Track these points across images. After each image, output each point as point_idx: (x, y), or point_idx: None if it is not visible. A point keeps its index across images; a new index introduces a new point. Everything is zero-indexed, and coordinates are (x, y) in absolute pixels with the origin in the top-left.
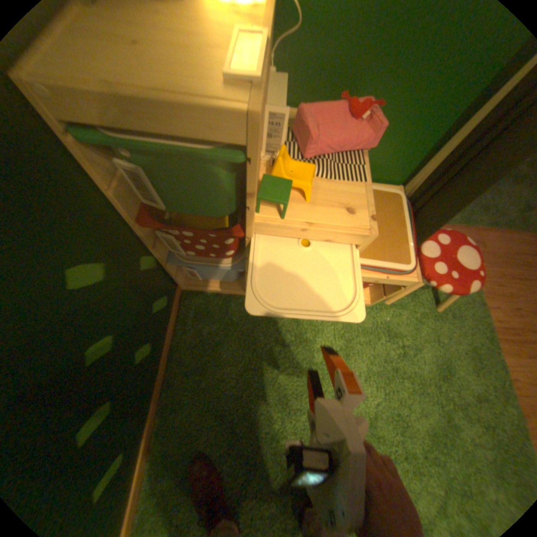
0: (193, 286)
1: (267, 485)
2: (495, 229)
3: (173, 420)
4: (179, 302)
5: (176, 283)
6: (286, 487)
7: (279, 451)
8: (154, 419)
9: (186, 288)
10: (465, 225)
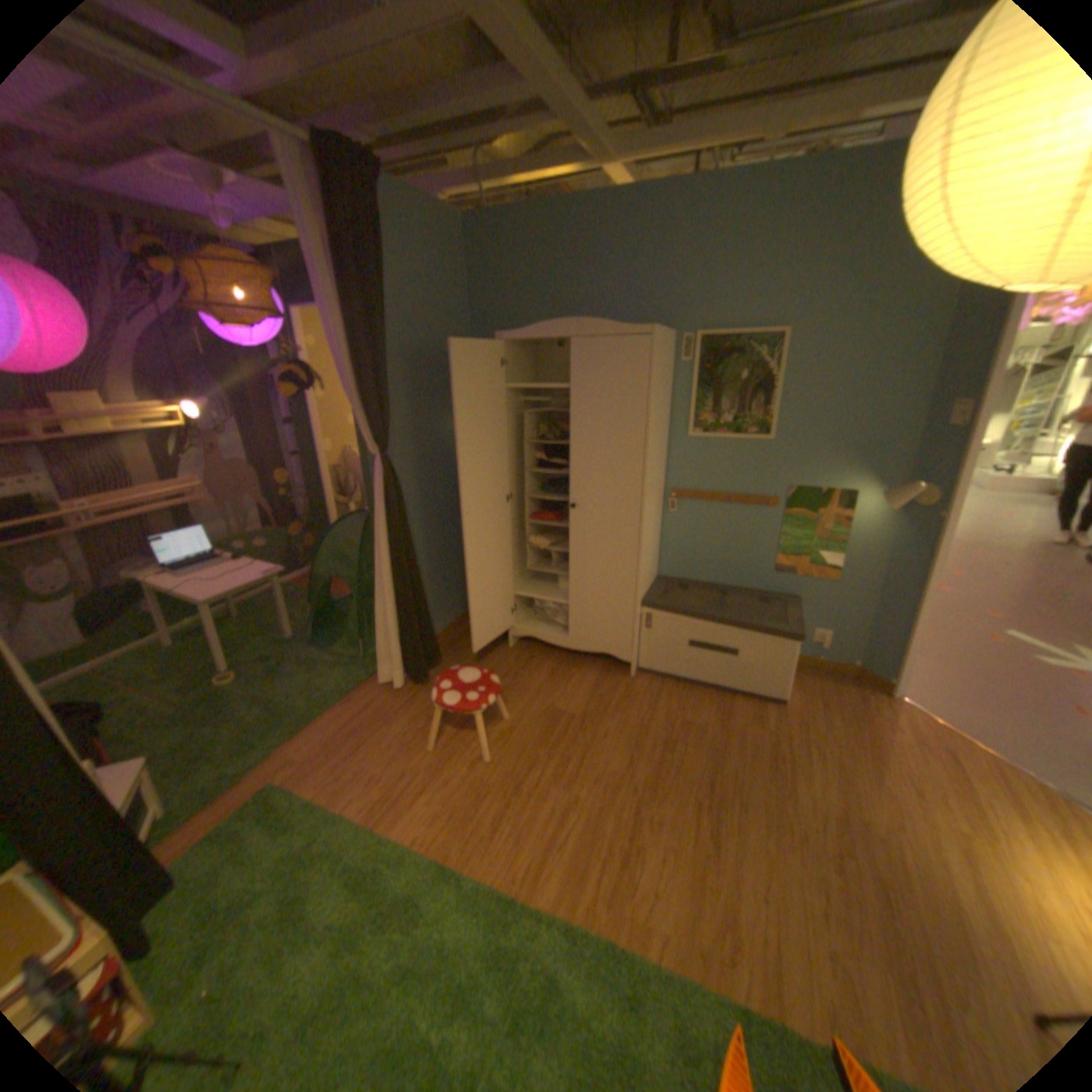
0: None
1: None
2: (294, 736)
3: None
4: None
5: None
6: None
7: None
8: None
9: None
10: (253, 767)
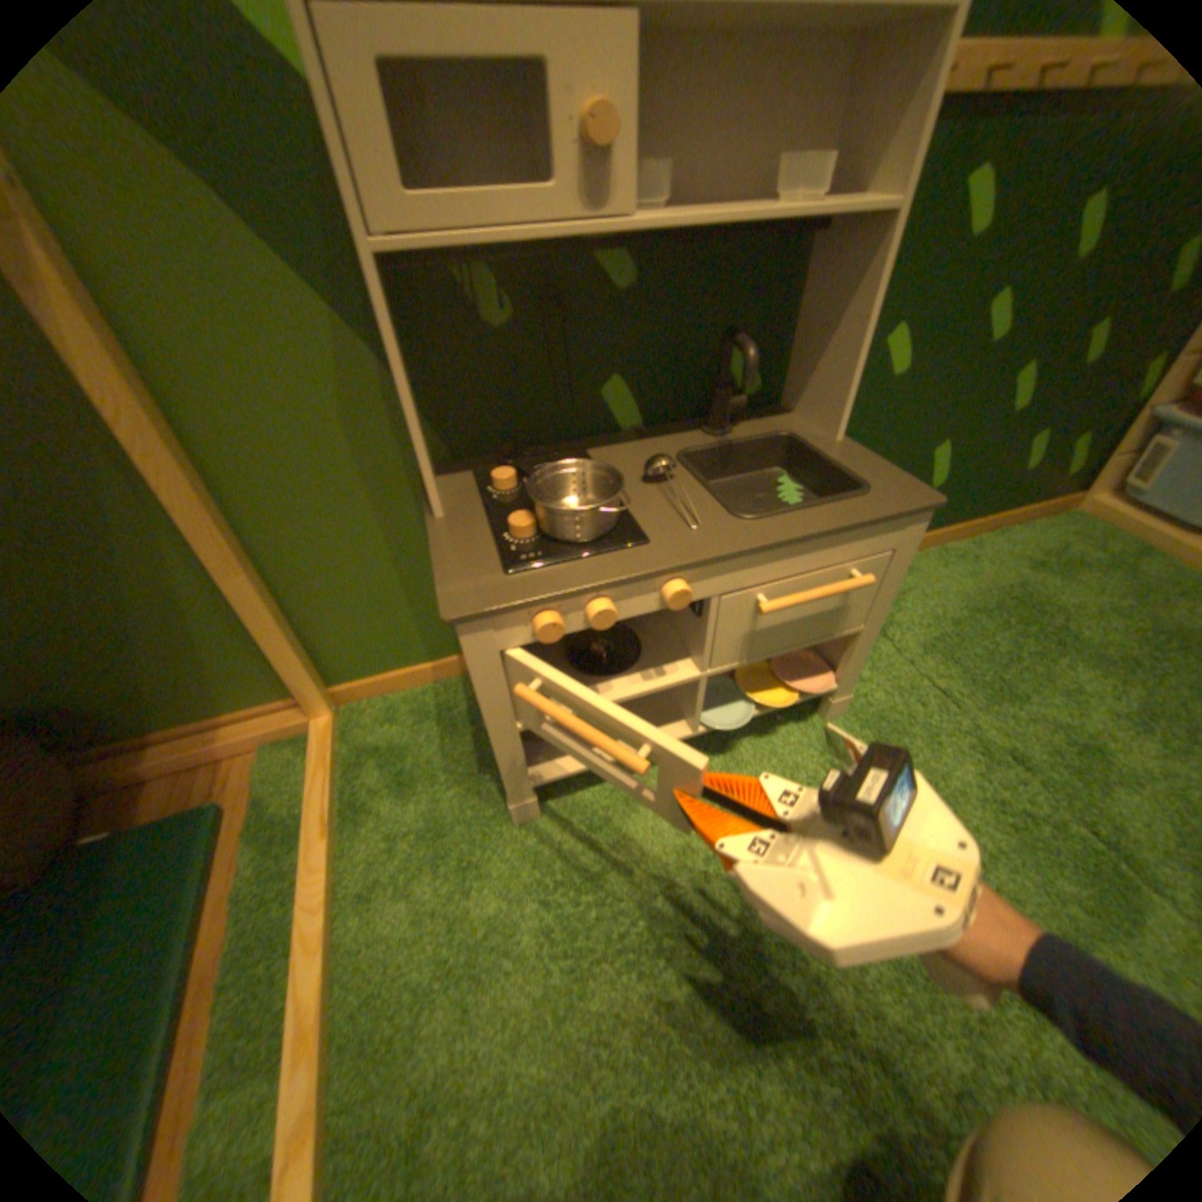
0: (1107, 507)
1: (1030, 694)
2: None
3: (953, 564)
4: (1062, 512)
5: (1095, 479)
6: (1063, 722)
7: (1088, 694)
8: (935, 547)
9: (1088, 510)
10: None
